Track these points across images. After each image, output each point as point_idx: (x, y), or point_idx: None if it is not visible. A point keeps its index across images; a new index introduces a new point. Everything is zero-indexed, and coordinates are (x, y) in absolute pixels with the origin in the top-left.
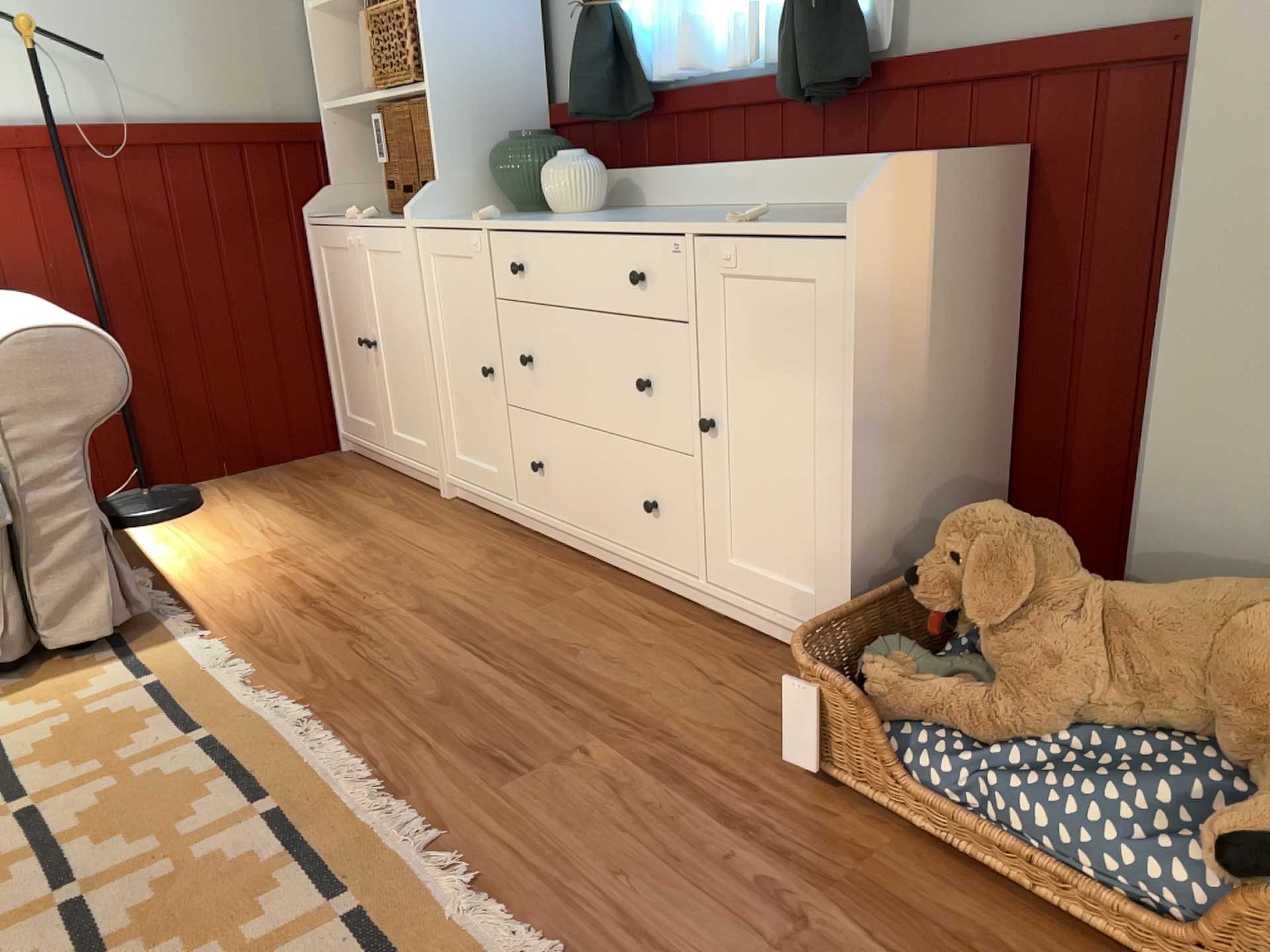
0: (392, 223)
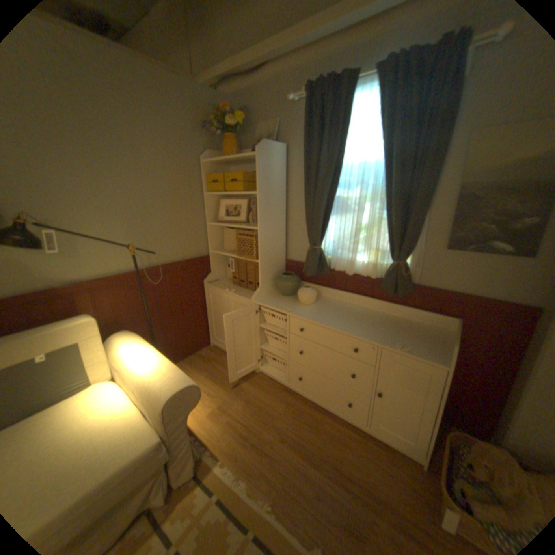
0: (243, 296)
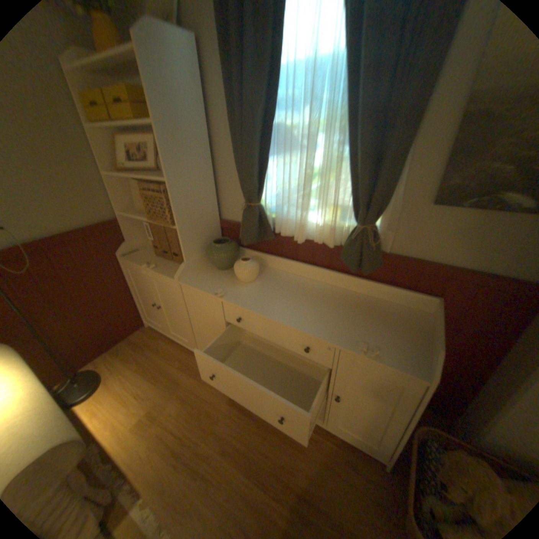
0: (165, 273)
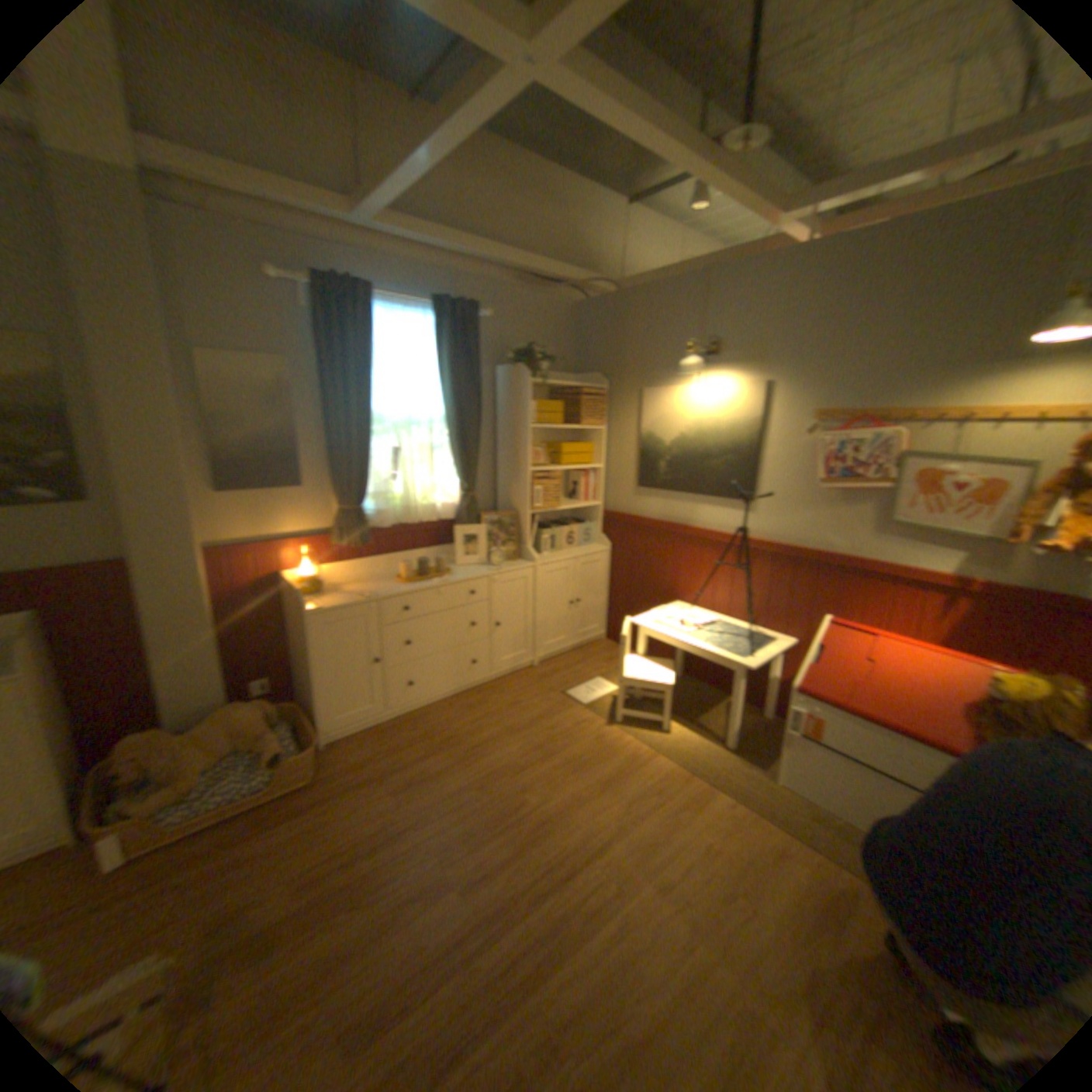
0: None
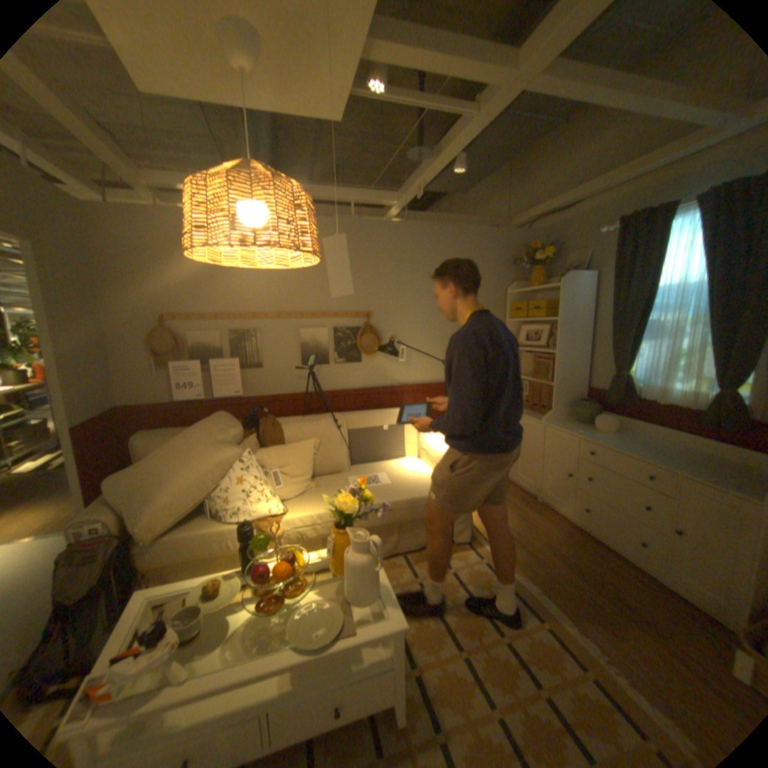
0: (533, 418)
